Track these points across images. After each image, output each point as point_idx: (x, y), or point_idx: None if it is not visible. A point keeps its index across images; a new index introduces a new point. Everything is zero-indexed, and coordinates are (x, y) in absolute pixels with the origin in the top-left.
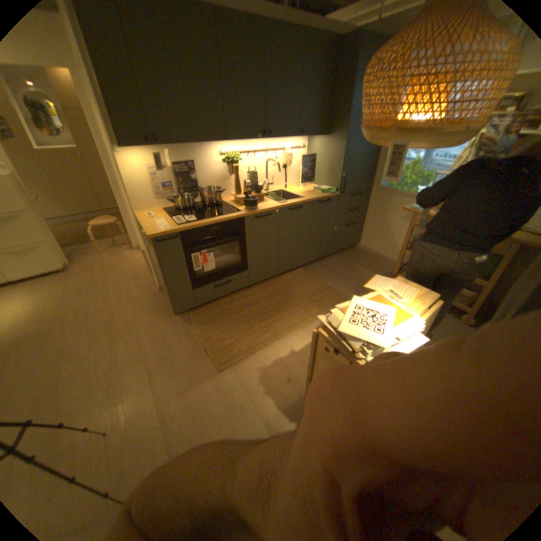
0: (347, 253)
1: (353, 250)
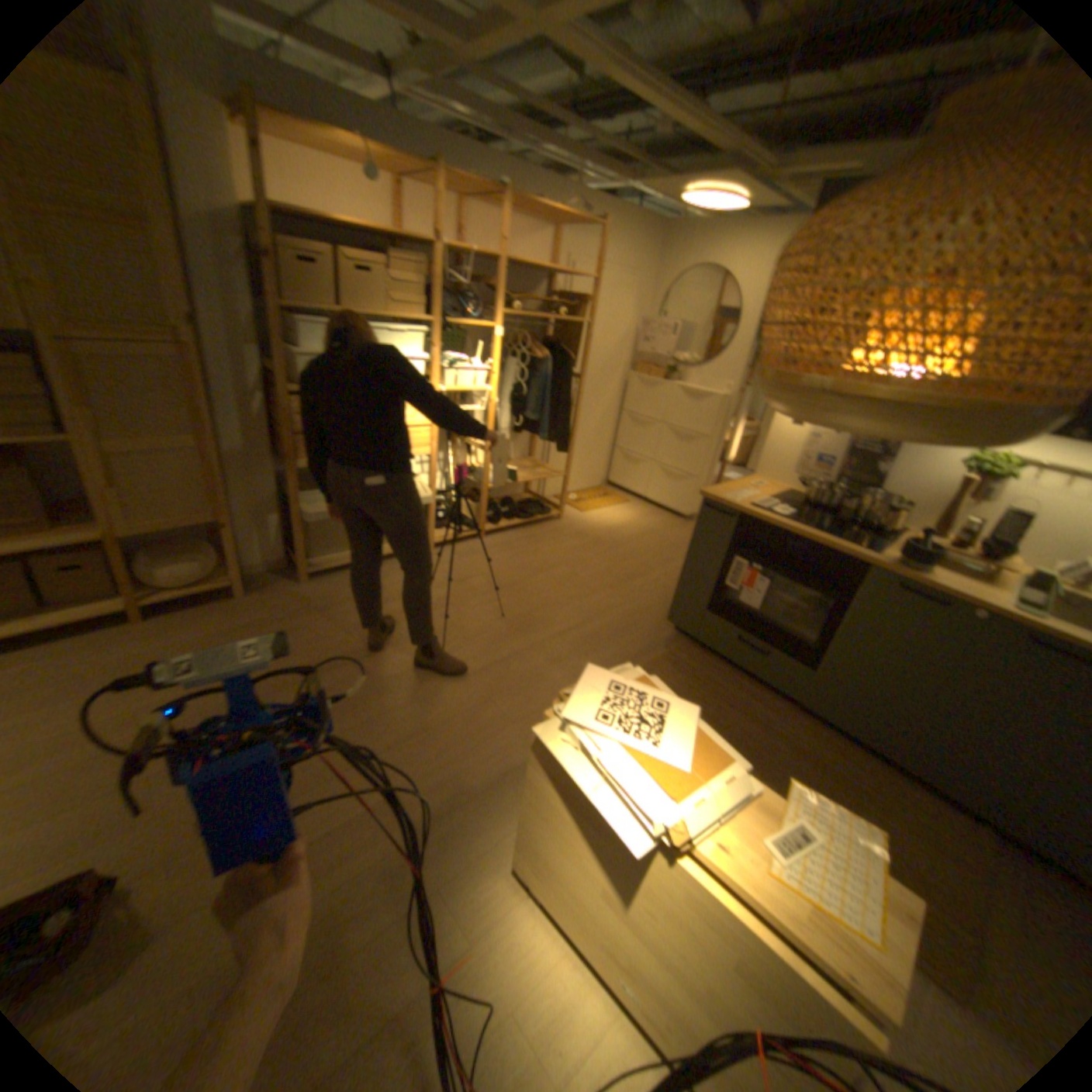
0: None
1: None
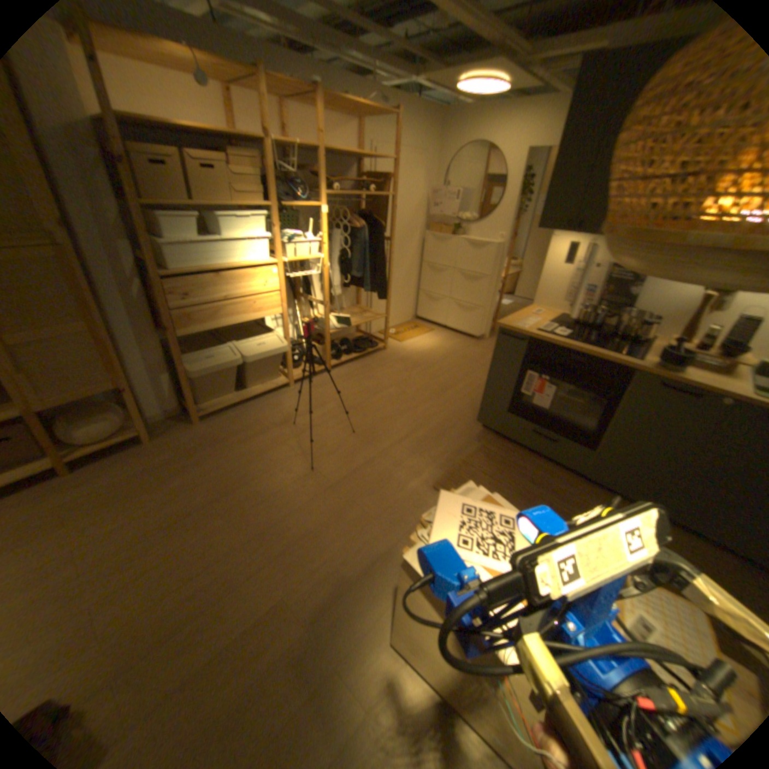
0: None
1: None
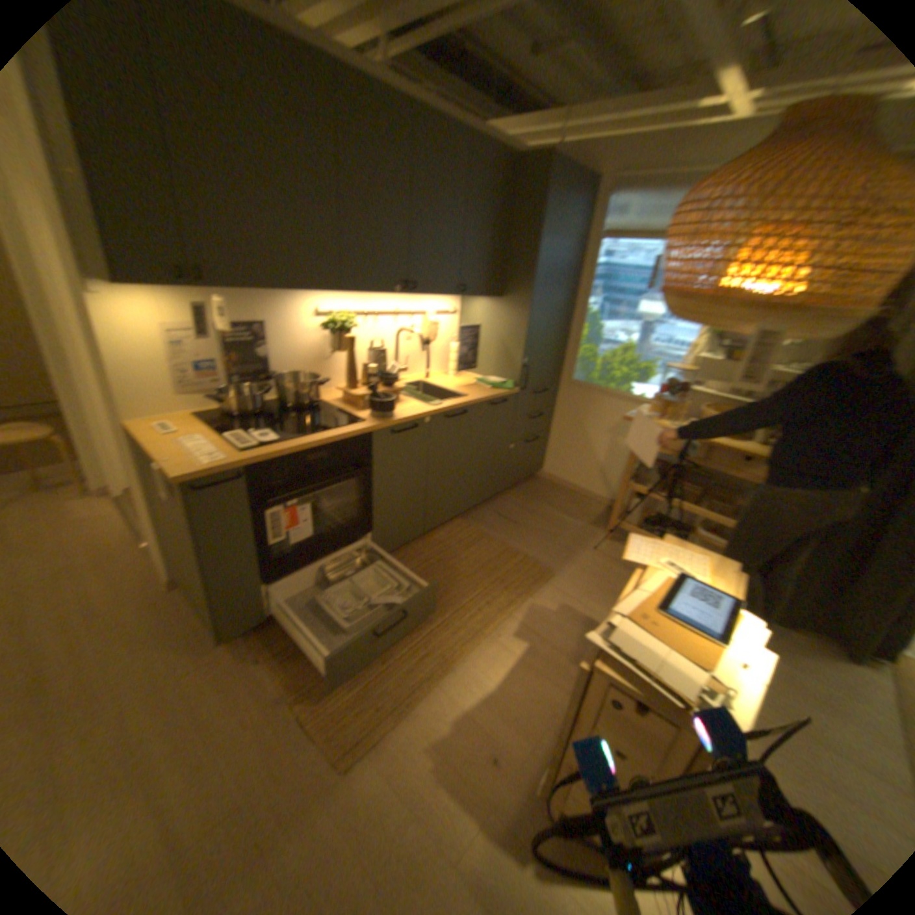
0: (521, 488)
1: (529, 481)
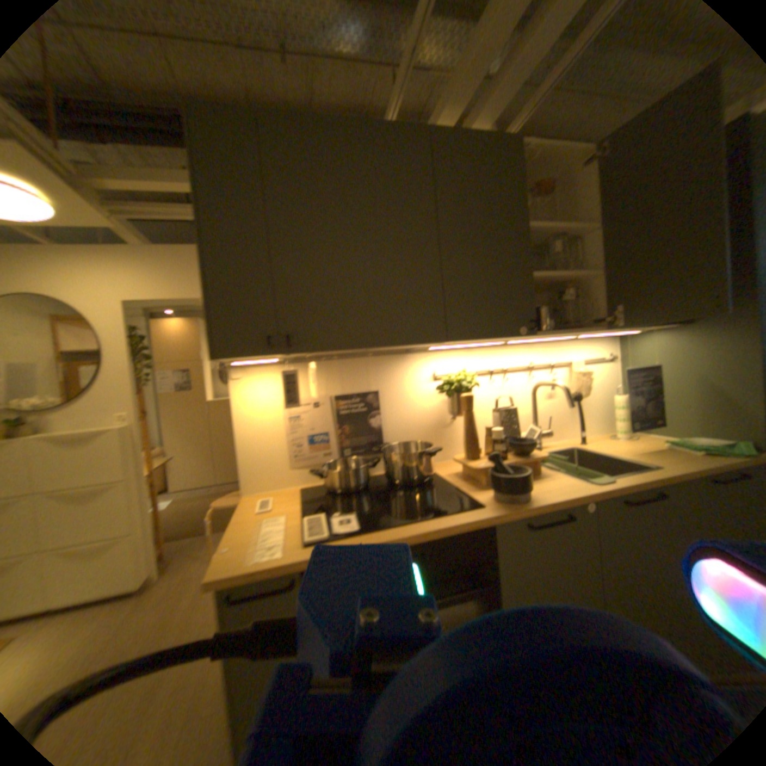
0: None
1: None
